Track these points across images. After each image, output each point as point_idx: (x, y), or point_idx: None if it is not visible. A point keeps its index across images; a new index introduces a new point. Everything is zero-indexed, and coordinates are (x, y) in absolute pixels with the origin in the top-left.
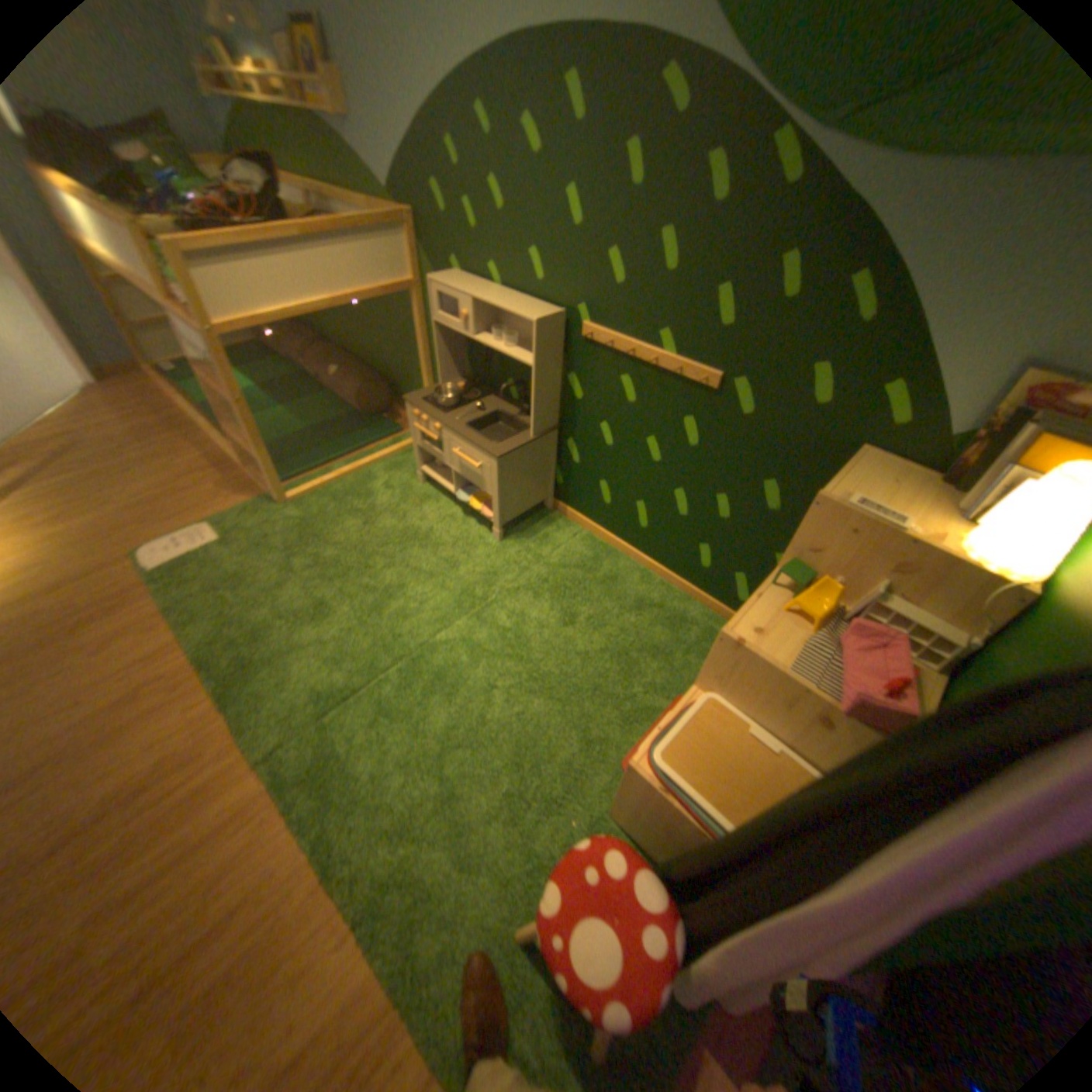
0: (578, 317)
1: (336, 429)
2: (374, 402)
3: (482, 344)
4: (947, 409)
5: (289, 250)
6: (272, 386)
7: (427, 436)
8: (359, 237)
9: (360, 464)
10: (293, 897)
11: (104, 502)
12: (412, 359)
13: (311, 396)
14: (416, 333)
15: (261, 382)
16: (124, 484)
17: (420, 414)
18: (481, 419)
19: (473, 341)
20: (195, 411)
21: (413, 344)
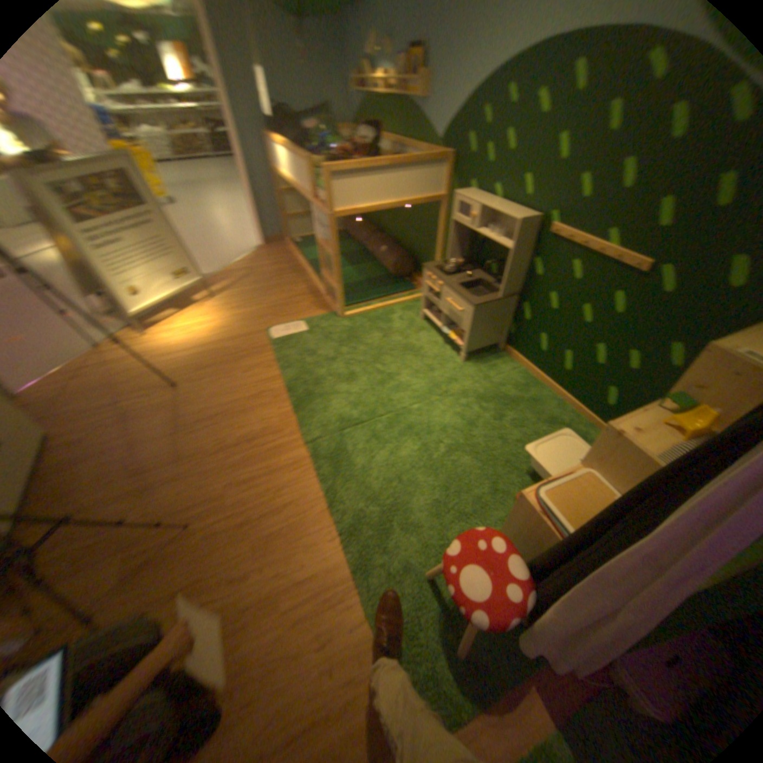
0: (551, 219)
1: (378, 283)
2: (403, 270)
3: (480, 236)
4: None
5: (379, 175)
6: (348, 256)
7: (432, 290)
8: (419, 169)
9: (388, 304)
10: (315, 510)
11: (260, 304)
12: (432, 245)
13: (368, 263)
14: (439, 228)
15: (342, 253)
16: (270, 296)
17: (431, 276)
18: (469, 282)
19: (475, 234)
20: (308, 264)
21: (435, 236)
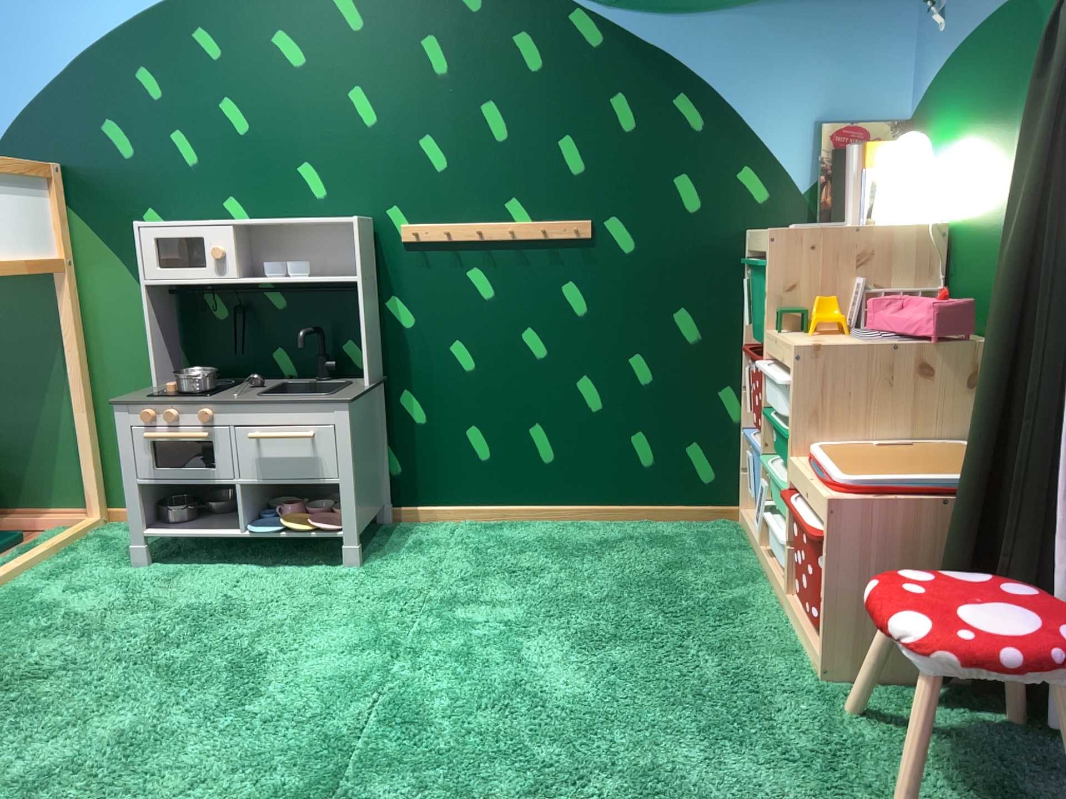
0: (389, 220)
1: None
2: None
3: (215, 312)
4: (786, 174)
5: None
6: None
7: (179, 440)
8: None
9: None
10: None
11: None
12: (34, 401)
13: None
14: (64, 339)
15: None
16: None
17: (157, 410)
18: (270, 388)
19: (201, 310)
20: None
21: (41, 372)
